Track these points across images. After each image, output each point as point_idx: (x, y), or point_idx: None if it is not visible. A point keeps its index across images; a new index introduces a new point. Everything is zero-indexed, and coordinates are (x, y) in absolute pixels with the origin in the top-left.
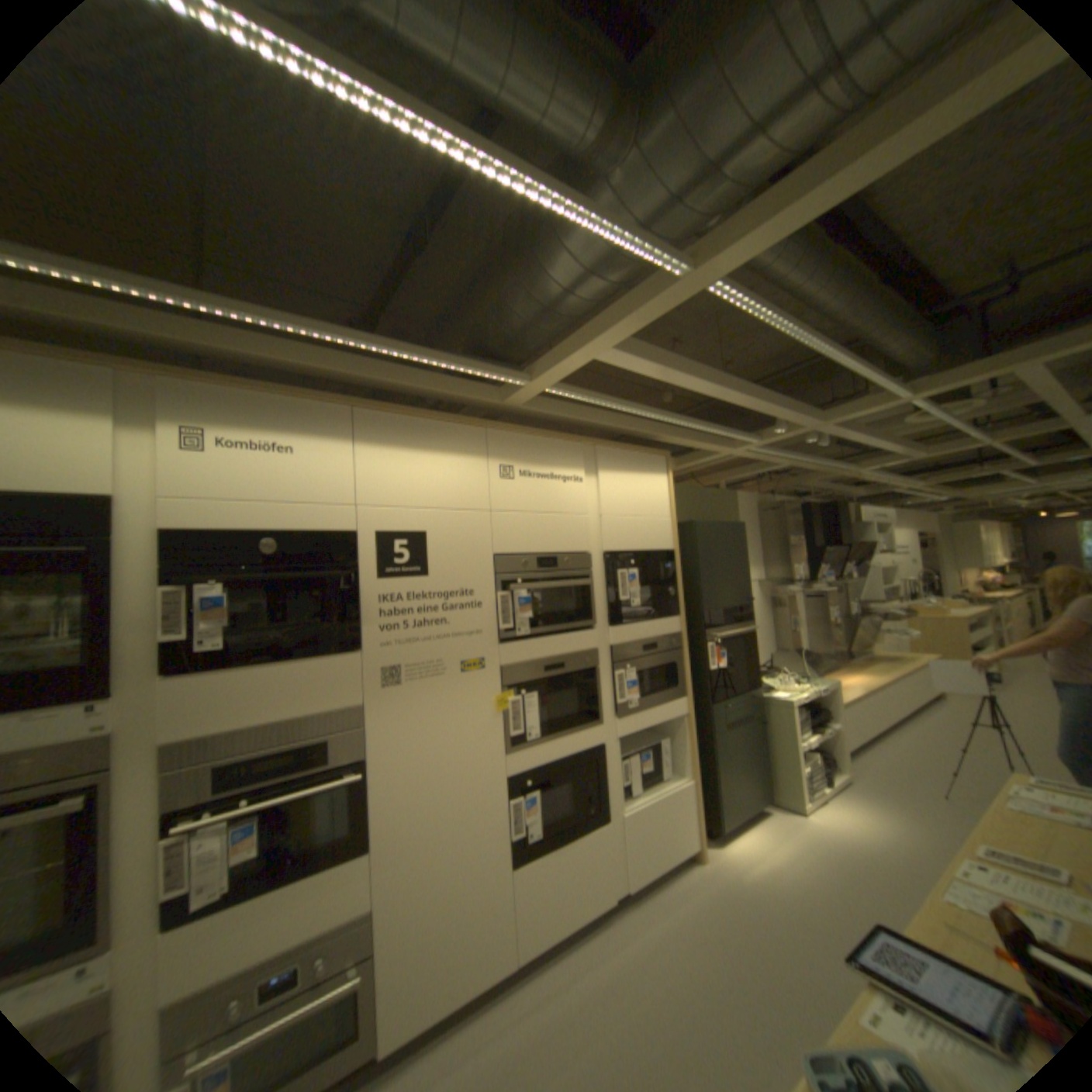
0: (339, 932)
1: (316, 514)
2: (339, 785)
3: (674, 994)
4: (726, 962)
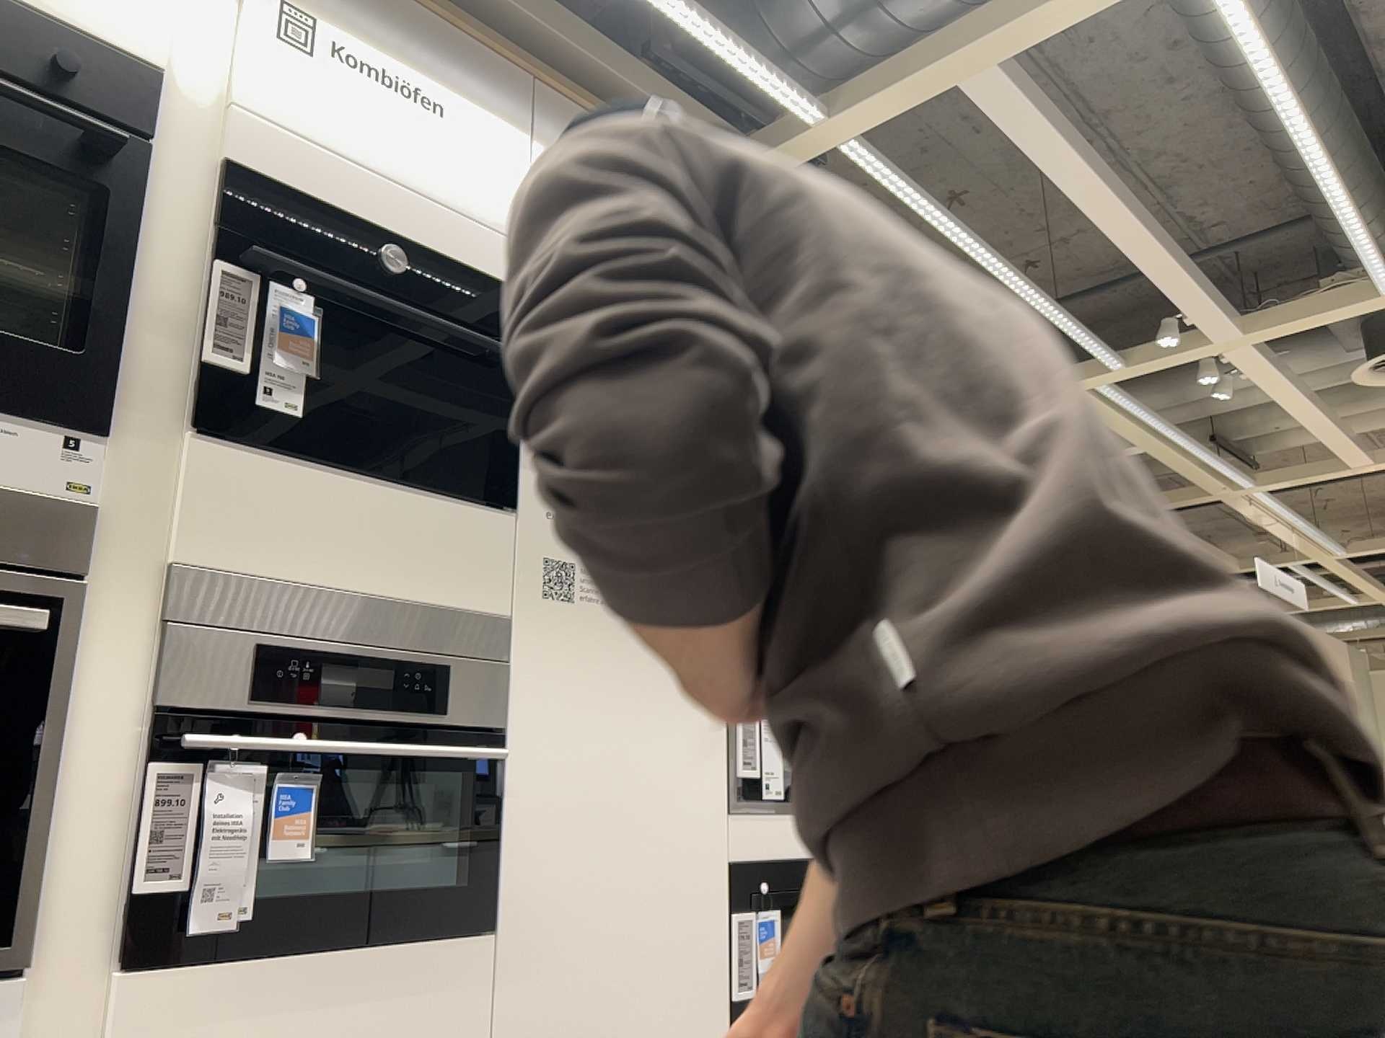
0: None
1: (468, 232)
2: (472, 754)
3: None
4: None
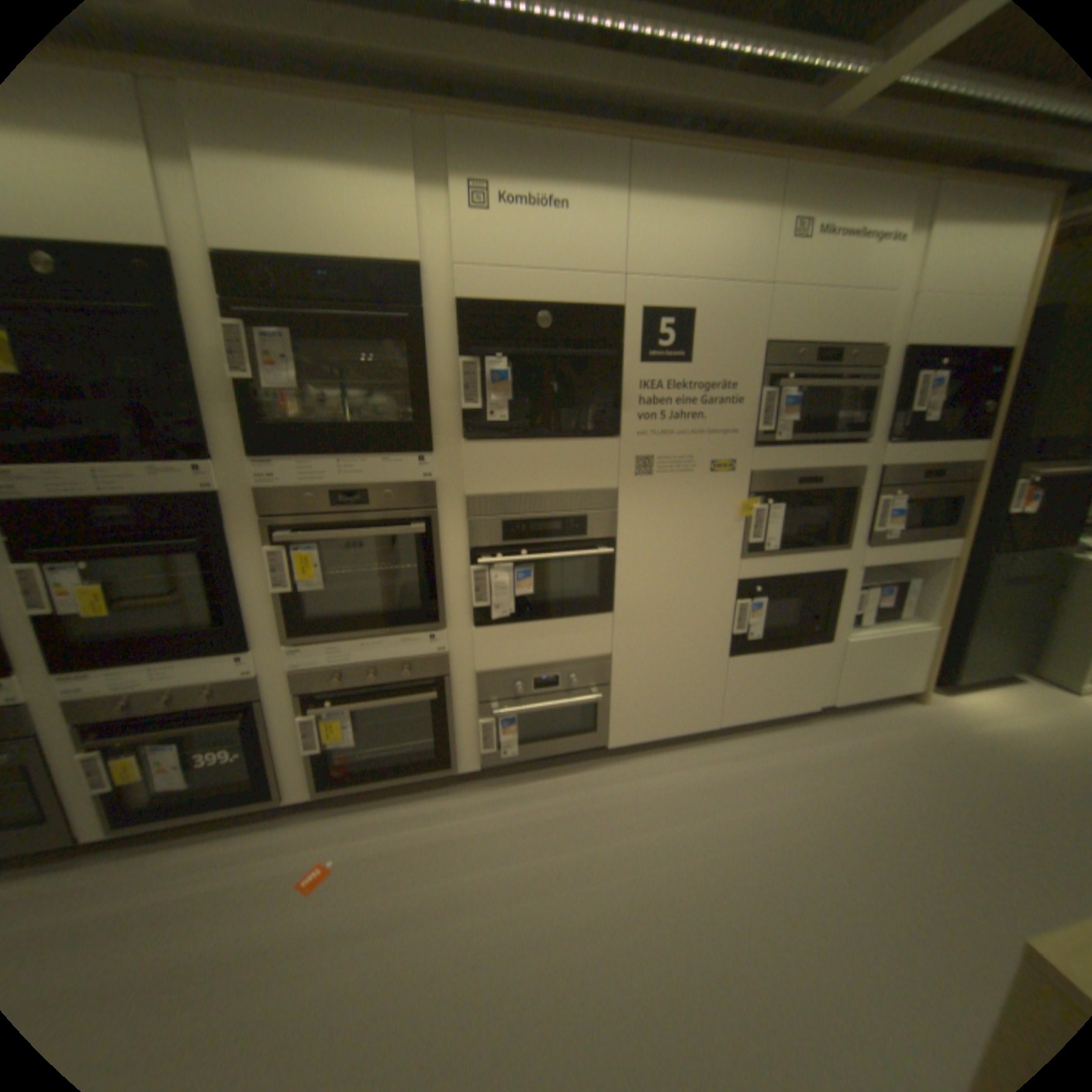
0: (588, 660)
1: (586, 284)
2: (595, 553)
3: (873, 792)
4: (937, 787)
